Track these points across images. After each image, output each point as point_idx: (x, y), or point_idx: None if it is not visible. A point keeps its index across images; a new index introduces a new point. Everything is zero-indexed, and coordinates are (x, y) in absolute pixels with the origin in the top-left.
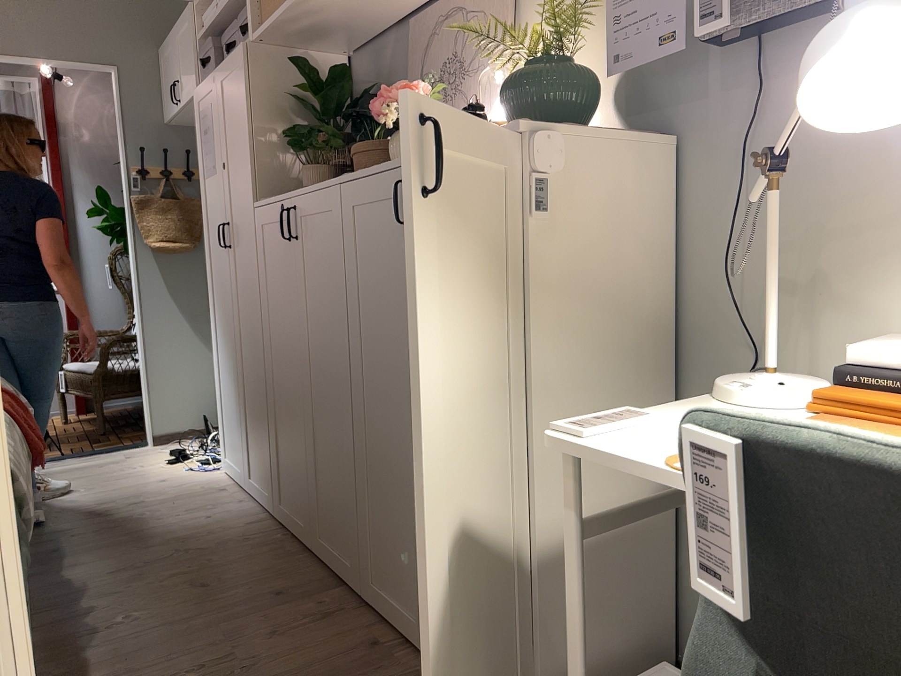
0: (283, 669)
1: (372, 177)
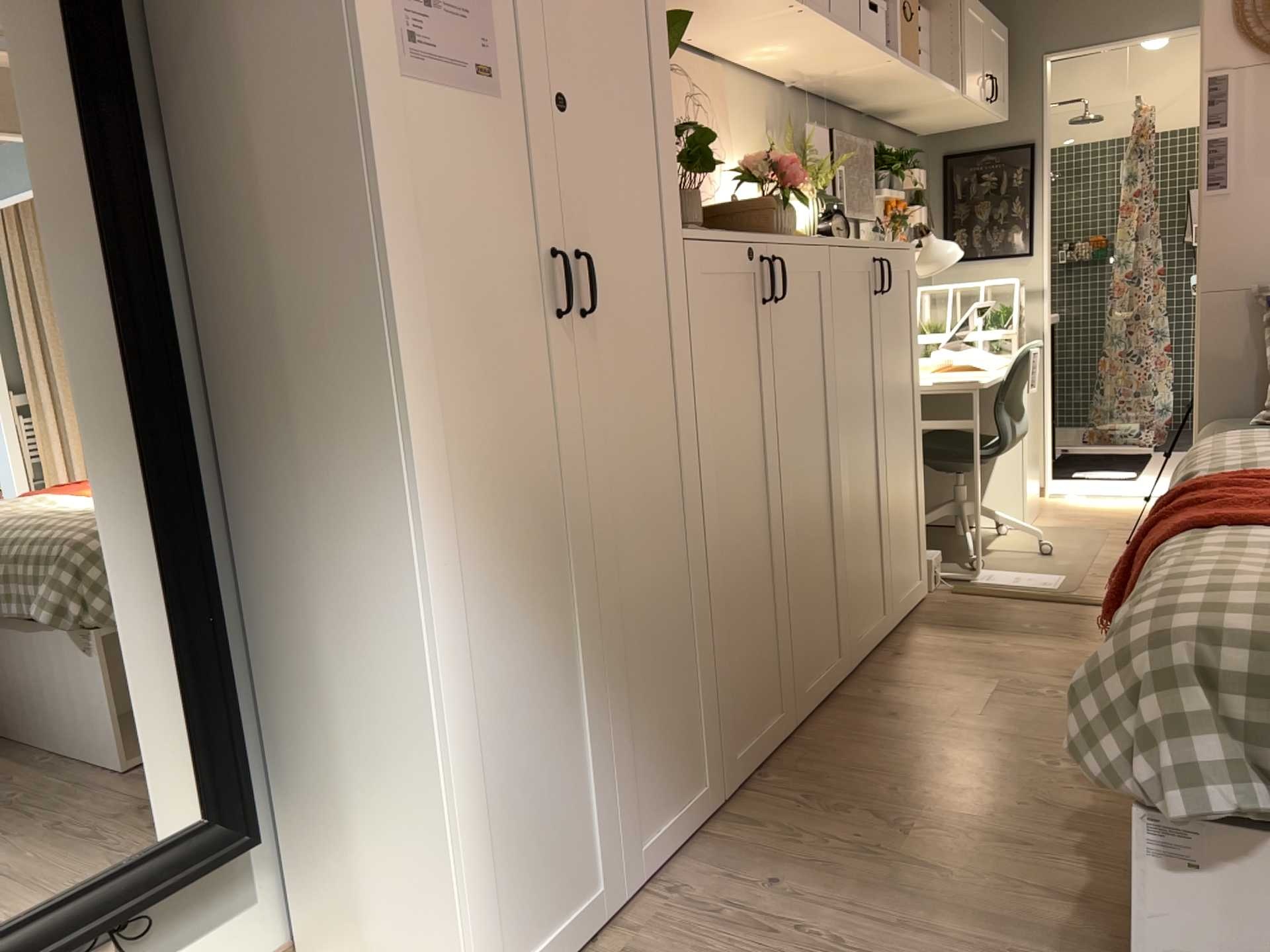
0: (972, 671)
1: (856, 248)
